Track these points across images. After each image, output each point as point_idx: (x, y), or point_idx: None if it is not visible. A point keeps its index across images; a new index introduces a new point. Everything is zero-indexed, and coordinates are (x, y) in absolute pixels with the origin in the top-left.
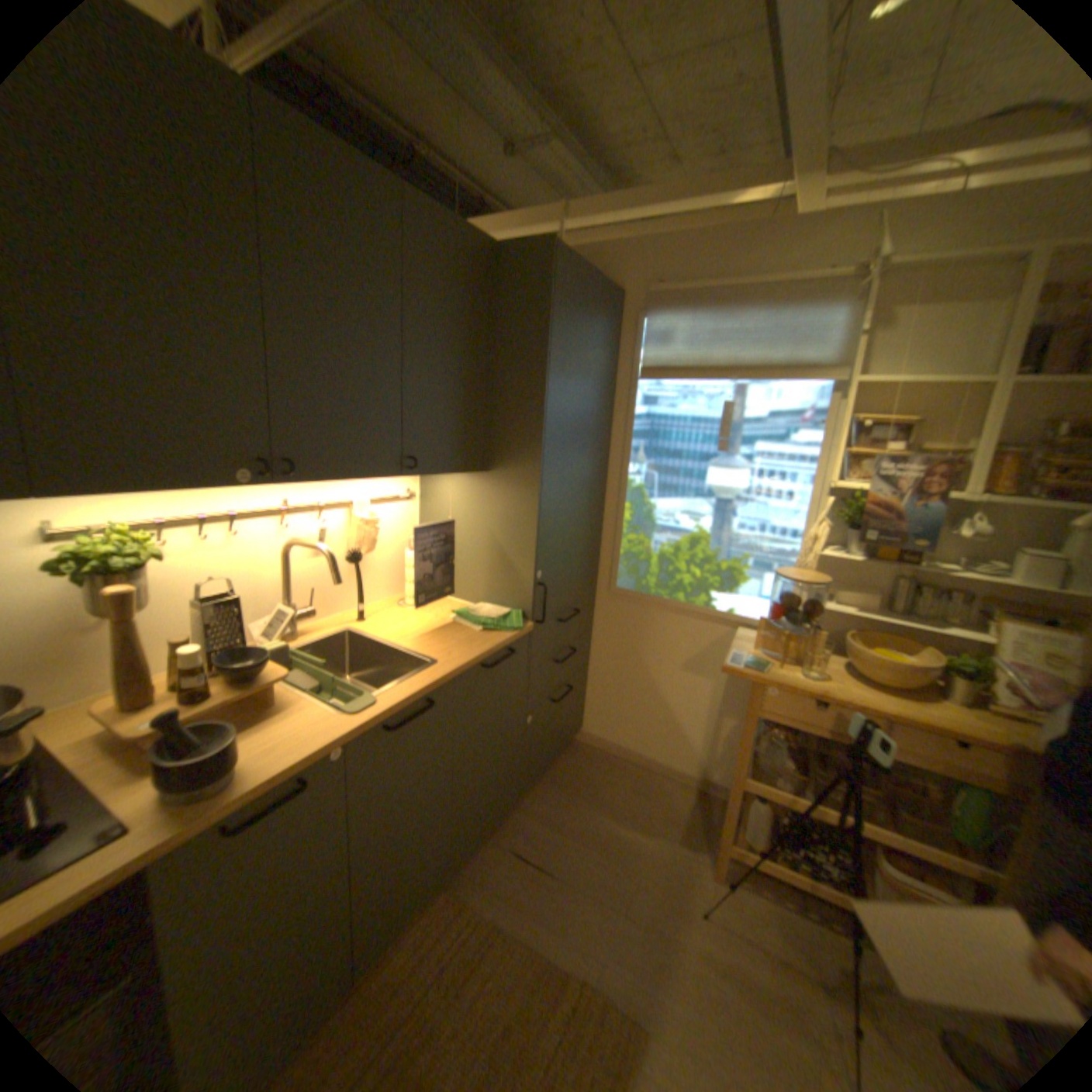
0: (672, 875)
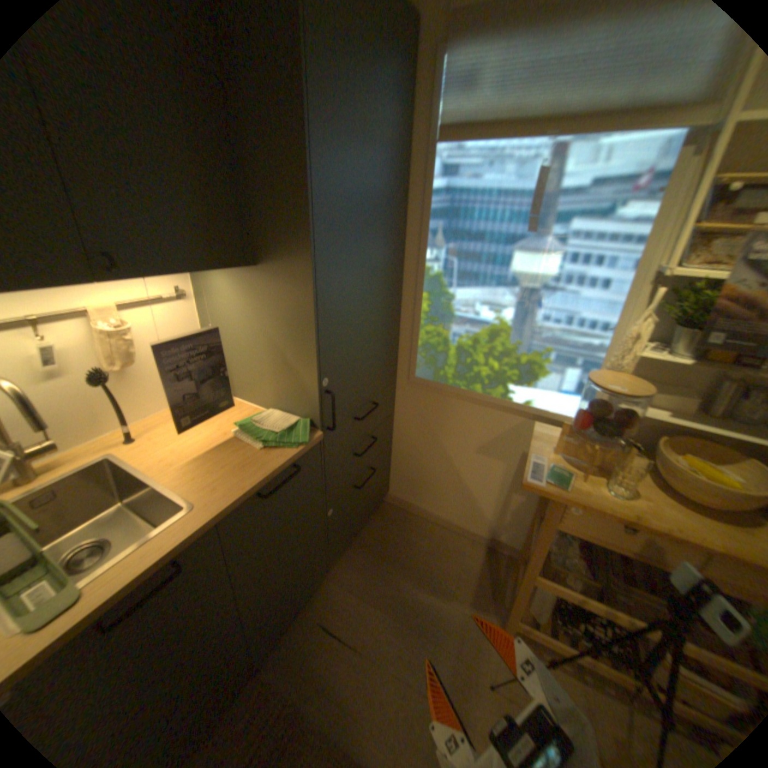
0: (462, 640)
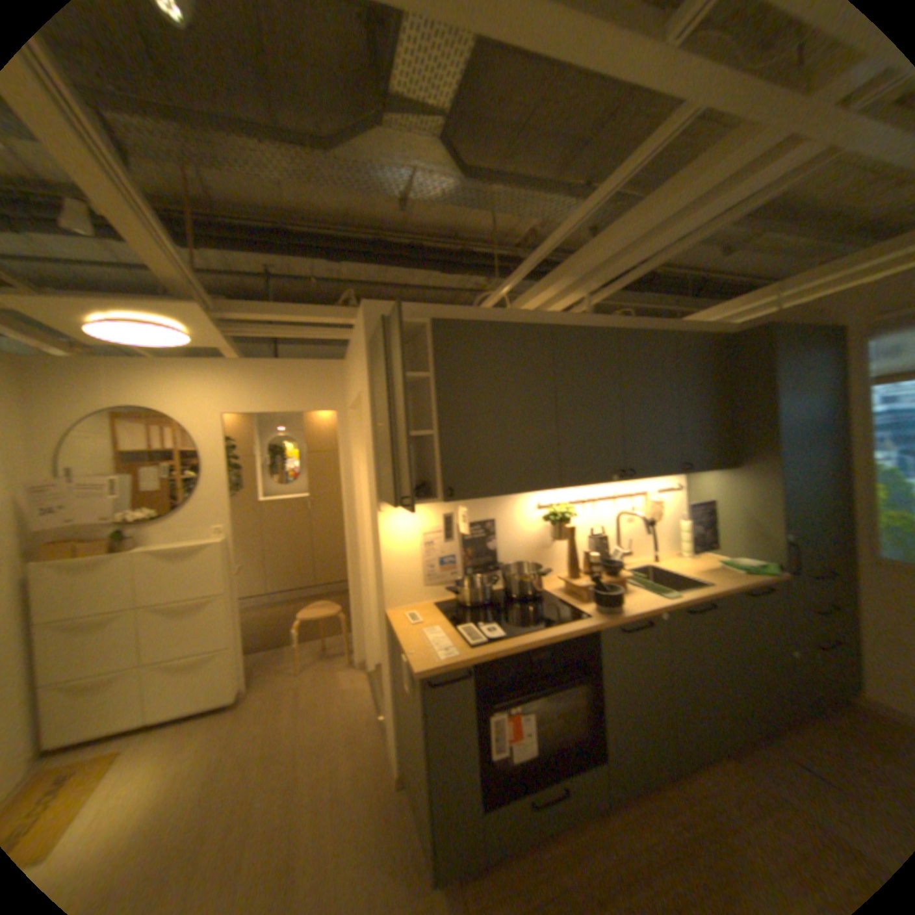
0: None
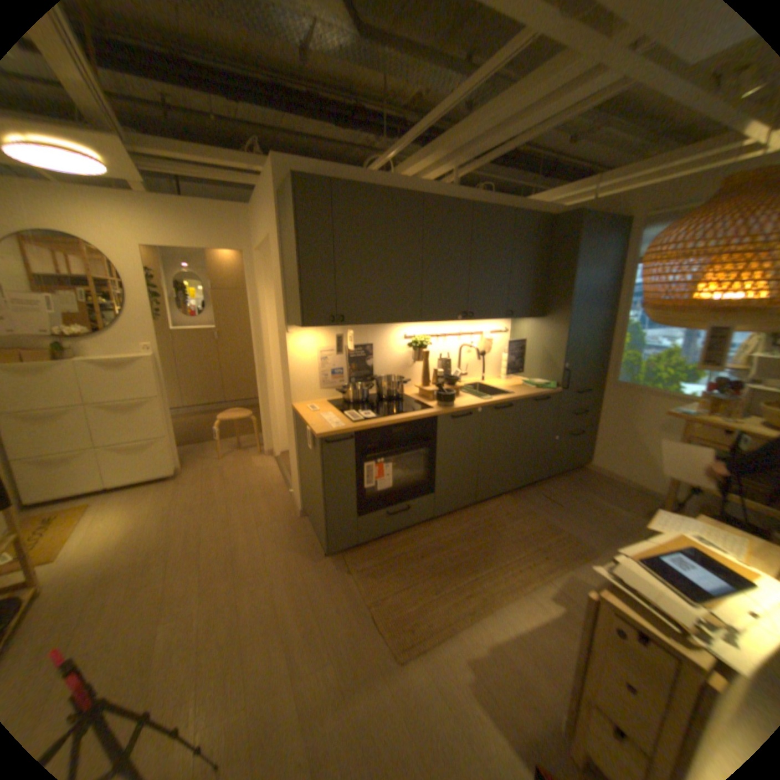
0: (631, 524)
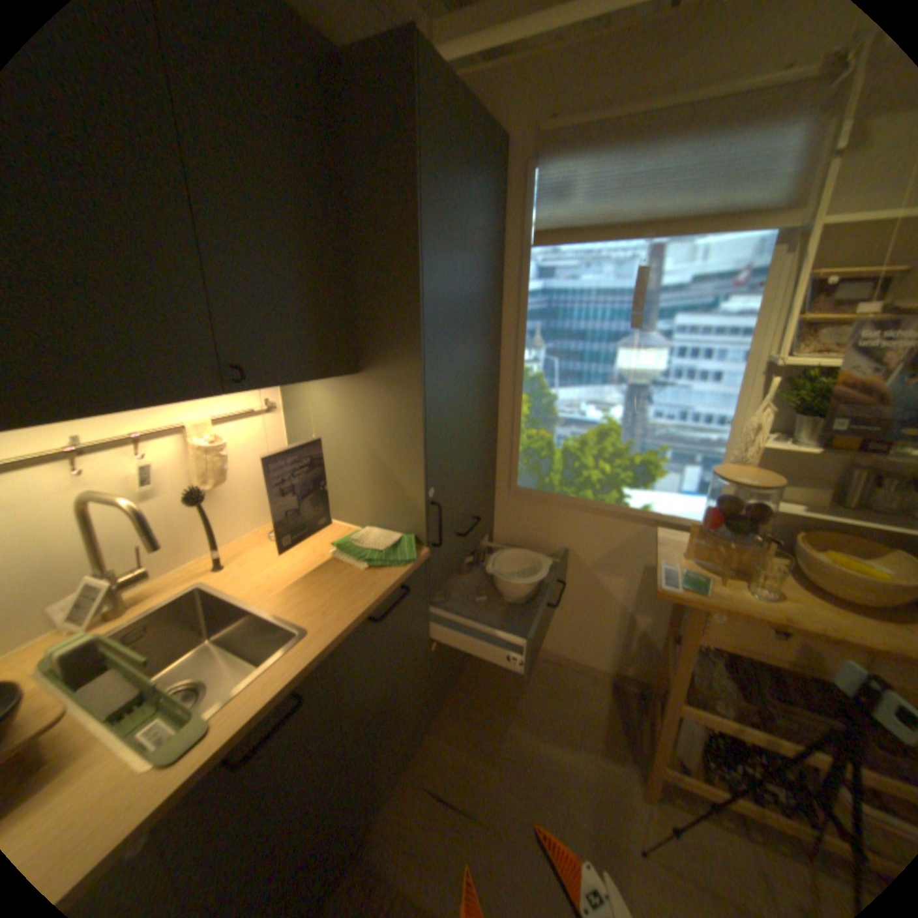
0: (600, 799)
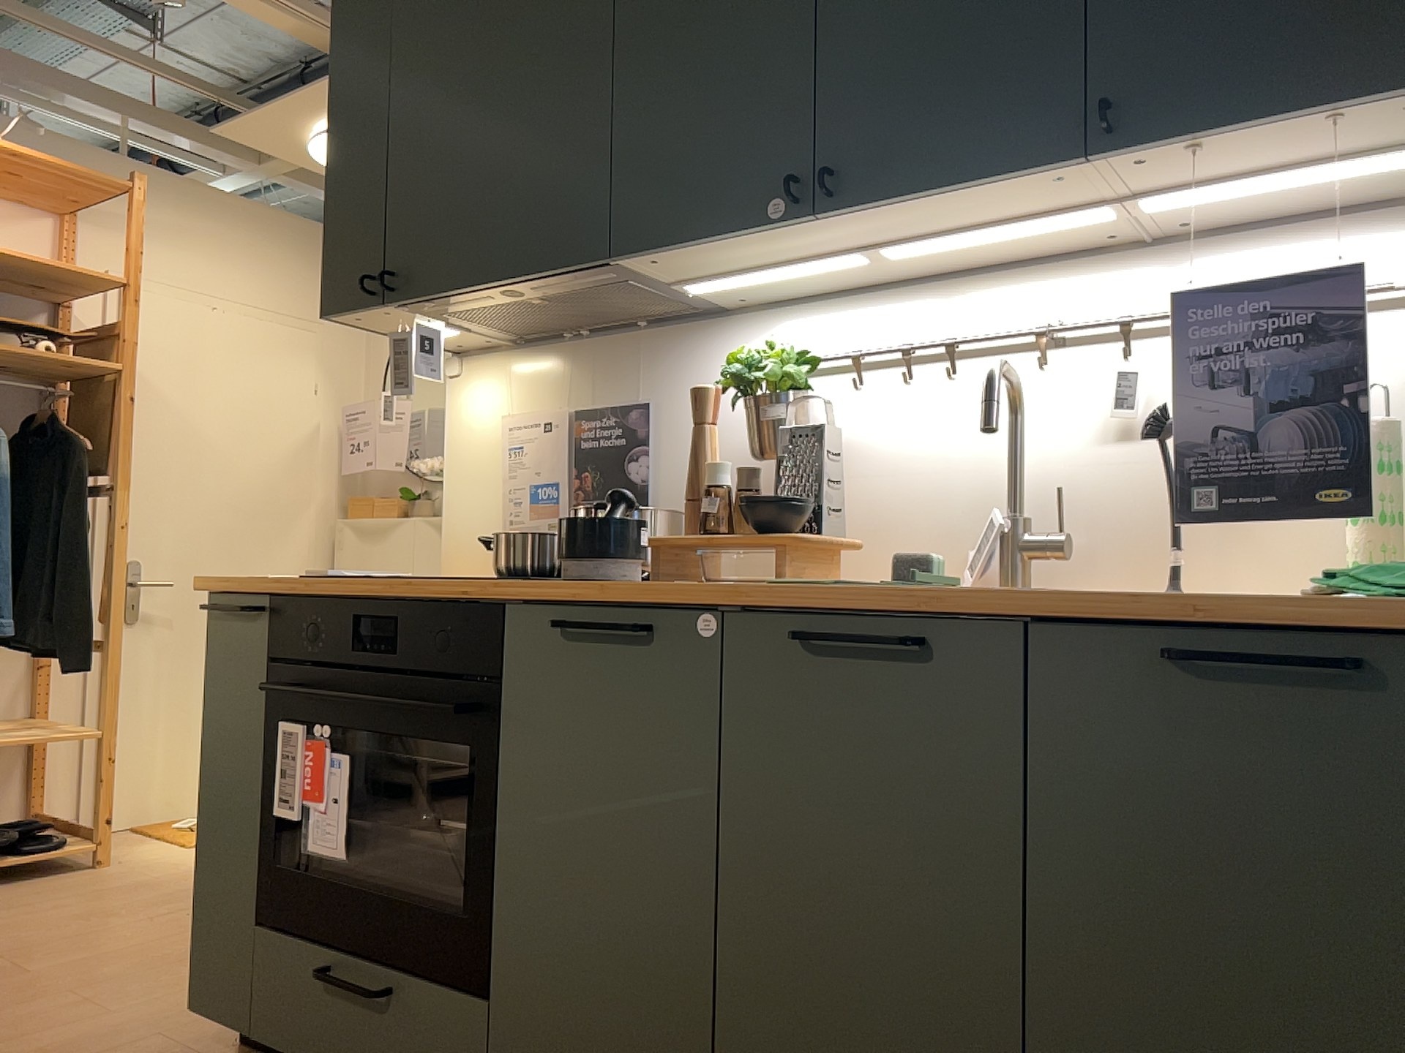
0: None
